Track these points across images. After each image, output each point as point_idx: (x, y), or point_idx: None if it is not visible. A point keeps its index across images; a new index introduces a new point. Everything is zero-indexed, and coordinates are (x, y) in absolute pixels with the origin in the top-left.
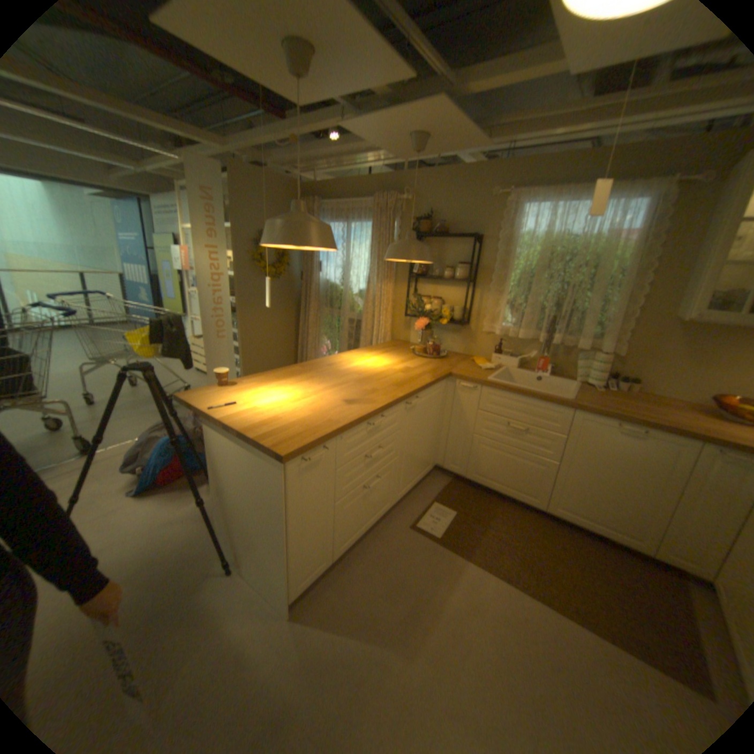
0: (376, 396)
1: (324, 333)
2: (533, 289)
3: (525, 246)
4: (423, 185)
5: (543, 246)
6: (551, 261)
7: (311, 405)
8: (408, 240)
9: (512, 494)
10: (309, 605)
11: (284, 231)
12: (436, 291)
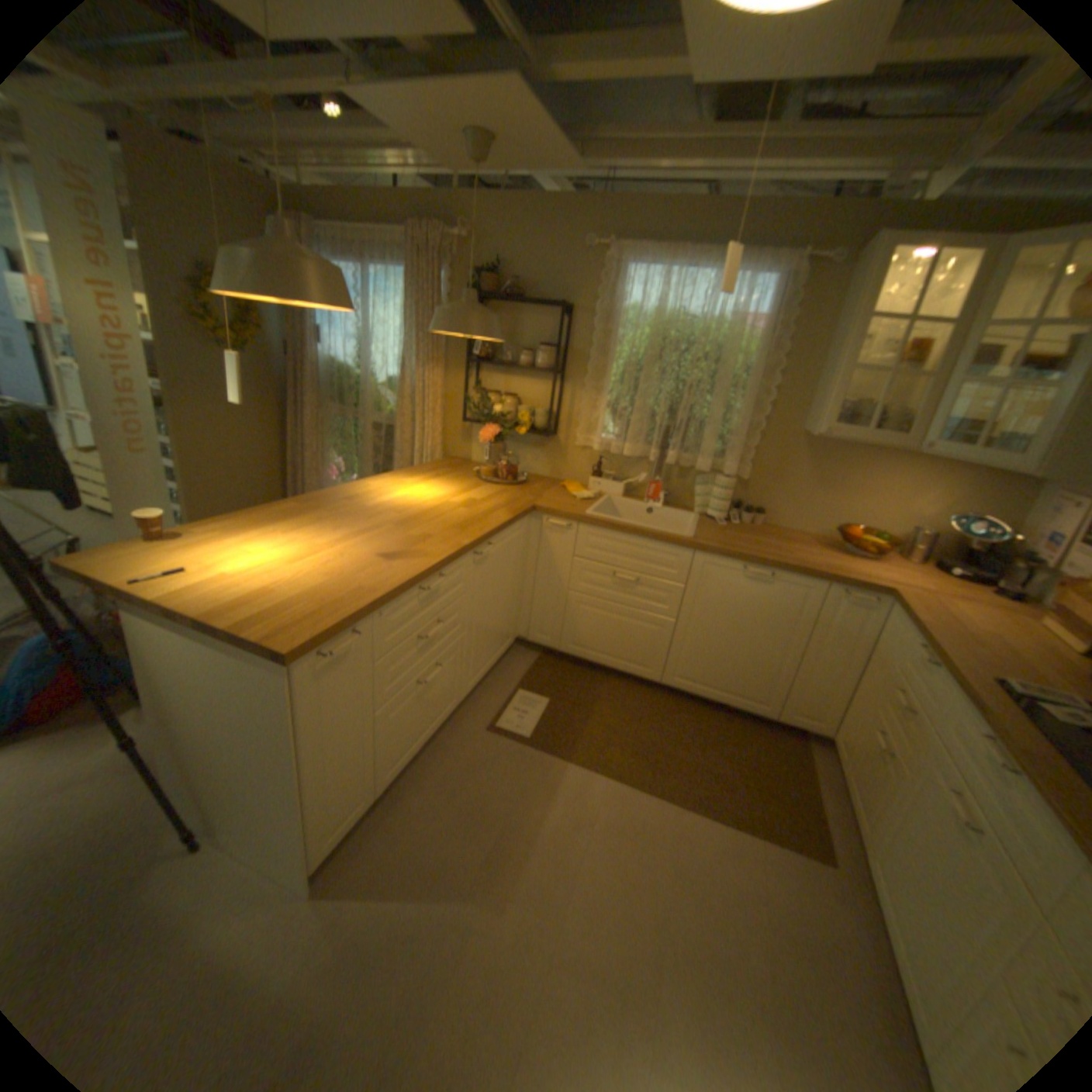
0: (429, 546)
1: (332, 447)
2: (640, 388)
3: (629, 328)
4: (483, 218)
5: (653, 329)
6: (663, 351)
7: (323, 565)
8: (465, 304)
9: (618, 666)
10: (342, 869)
11: (258, 271)
12: (508, 385)
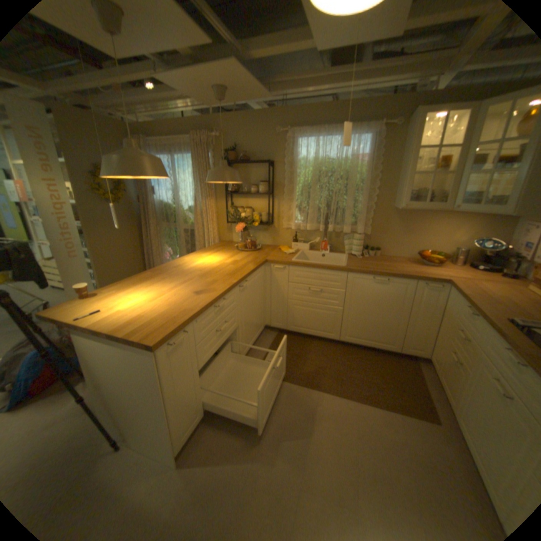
0: (217, 285)
1: (165, 242)
2: (311, 196)
3: (302, 168)
4: (226, 125)
5: (314, 167)
6: (320, 177)
7: (166, 300)
8: (222, 166)
9: (317, 334)
10: (191, 451)
11: (121, 164)
12: (247, 202)
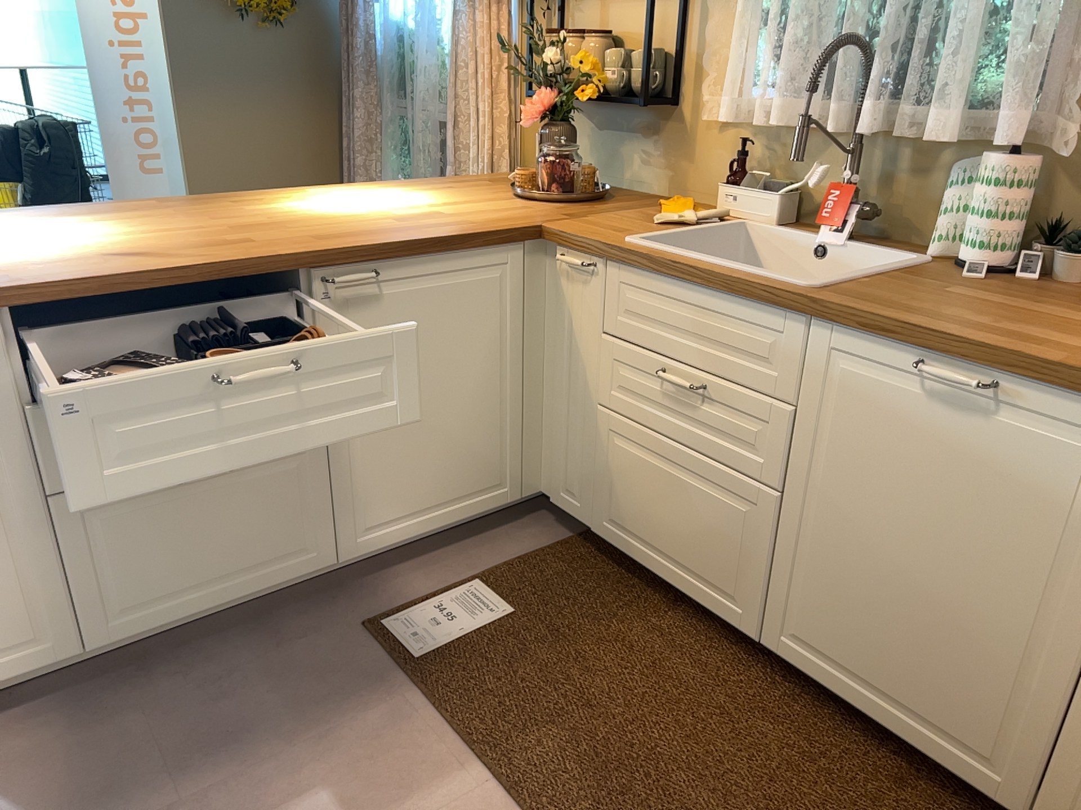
0: (222, 250)
1: (389, 165)
2: None
3: None
4: None
5: None
6: None
7: (29, 254)
8: None
9: (683, 583)
10: None
11: None
12: (604, 17)
